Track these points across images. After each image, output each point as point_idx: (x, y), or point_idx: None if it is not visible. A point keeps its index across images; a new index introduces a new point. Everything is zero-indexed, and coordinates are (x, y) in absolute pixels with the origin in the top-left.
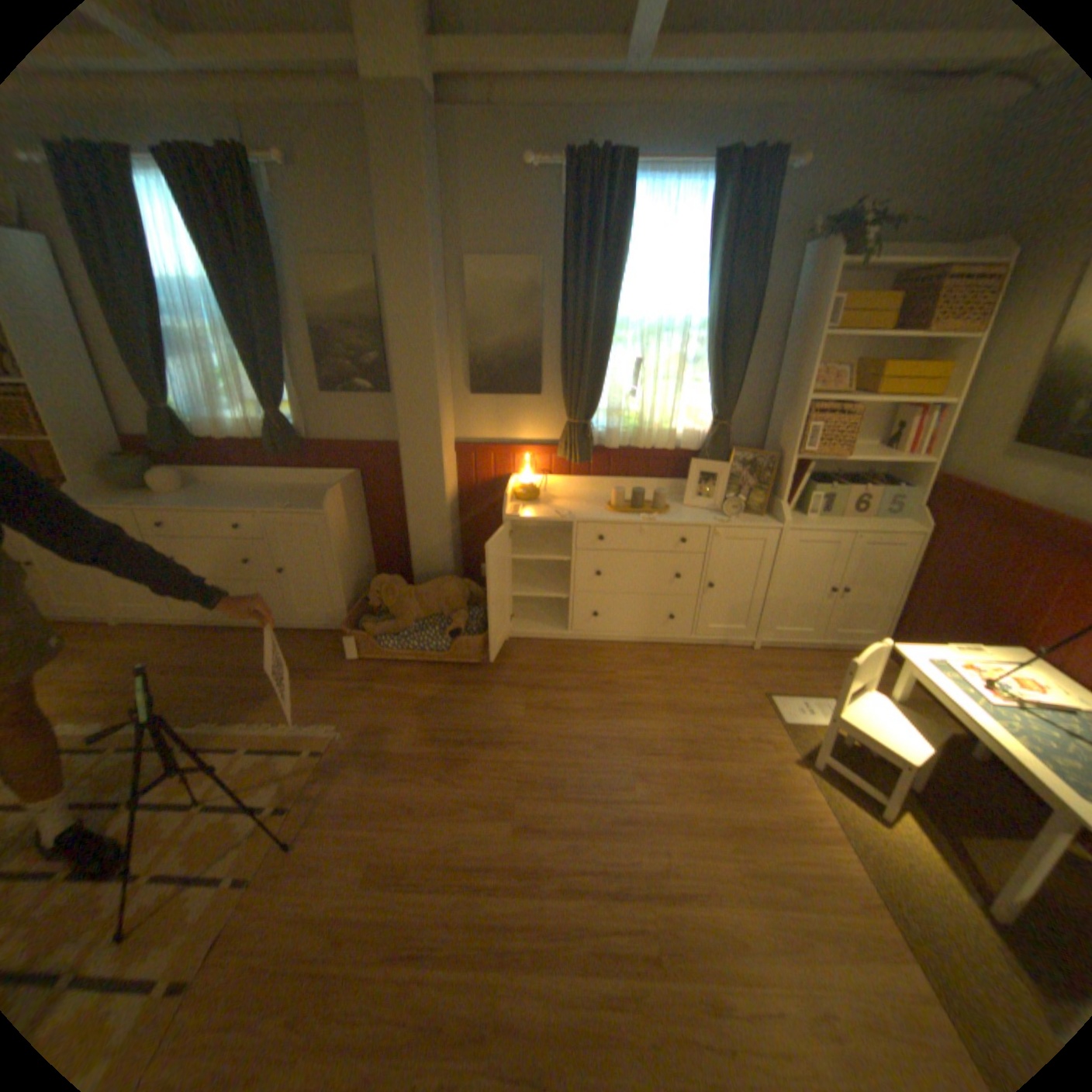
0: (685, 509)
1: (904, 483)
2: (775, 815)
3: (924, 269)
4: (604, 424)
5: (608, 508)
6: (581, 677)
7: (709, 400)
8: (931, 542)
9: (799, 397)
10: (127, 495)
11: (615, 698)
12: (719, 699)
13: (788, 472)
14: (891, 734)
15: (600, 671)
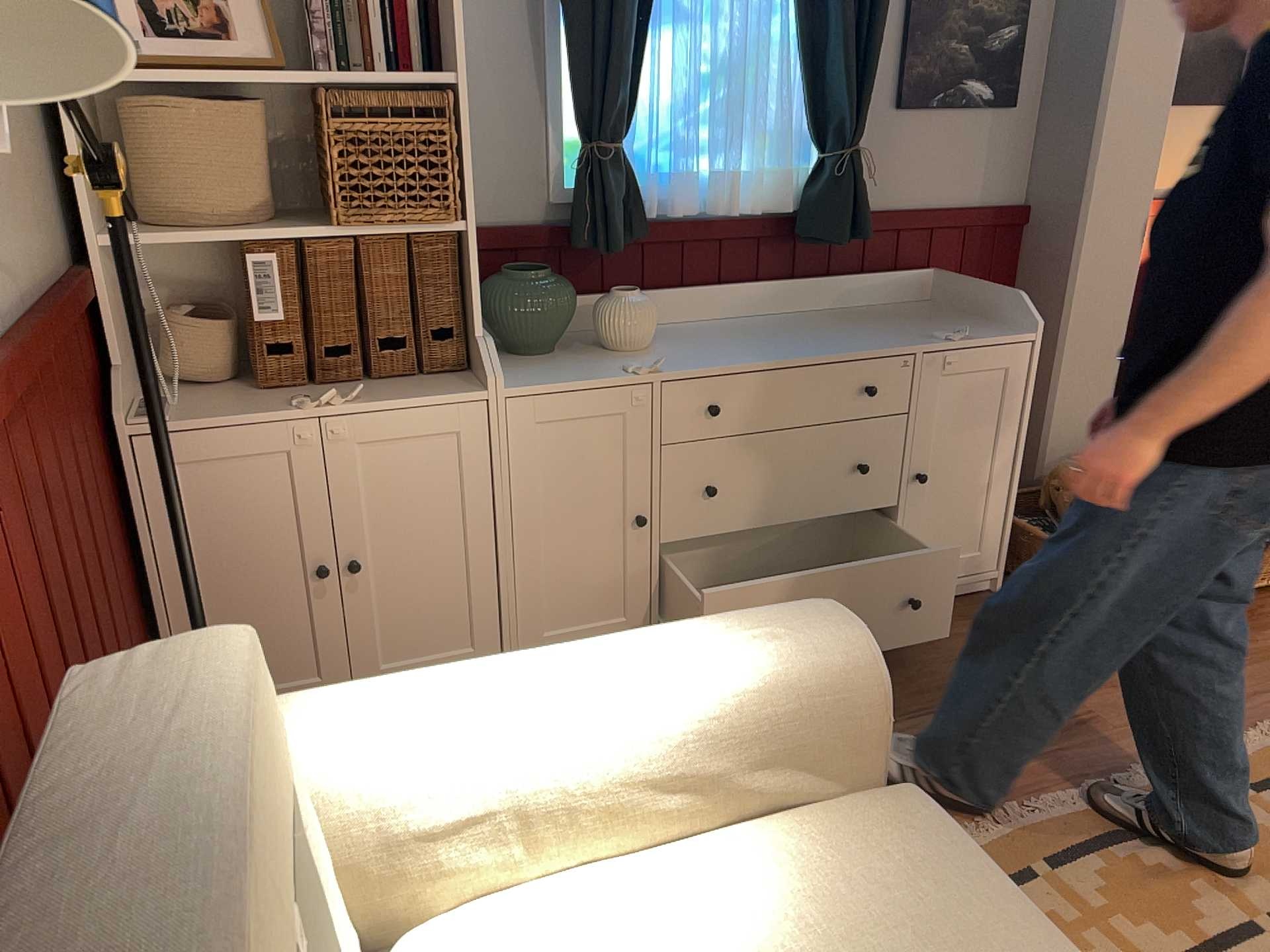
0: None
1: None
2: None
3: None
4: None
5: None
6: None
7: None
8: None
9: None
10: (557, 359)
11: None
12: None
13: None
14: None
15: None
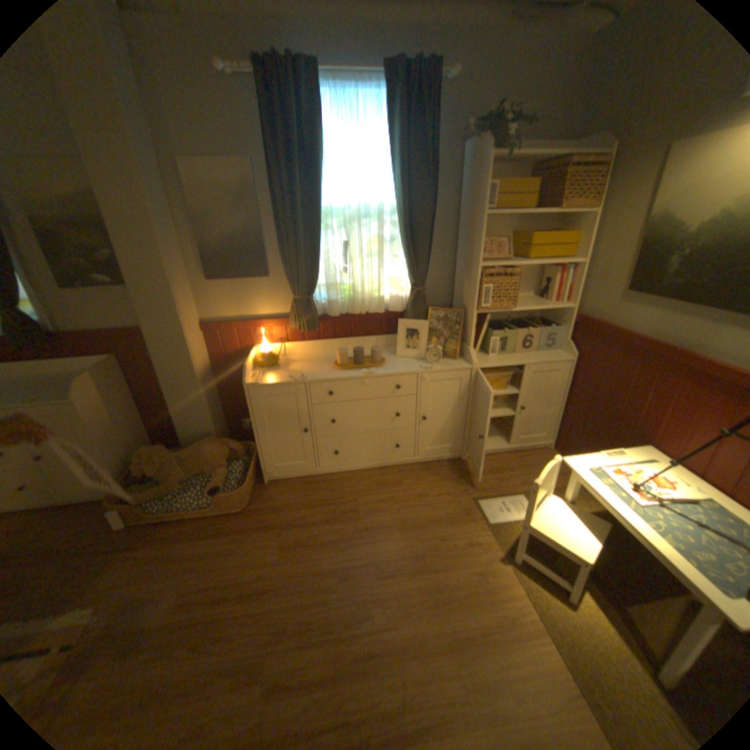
0: (398, 360)
1: (553, 323)
2: (489, 618)
3: (553, 159)
4: (326, 296)
5: (336, 366)
6: (329, 509)
7: (407, 270)
8: (577, 366)
9: (473, 264)
10: None
11: (357, 525)
12: (439, 510)
13: (471, 324)
14: (569, 535)
15: (344, 500)
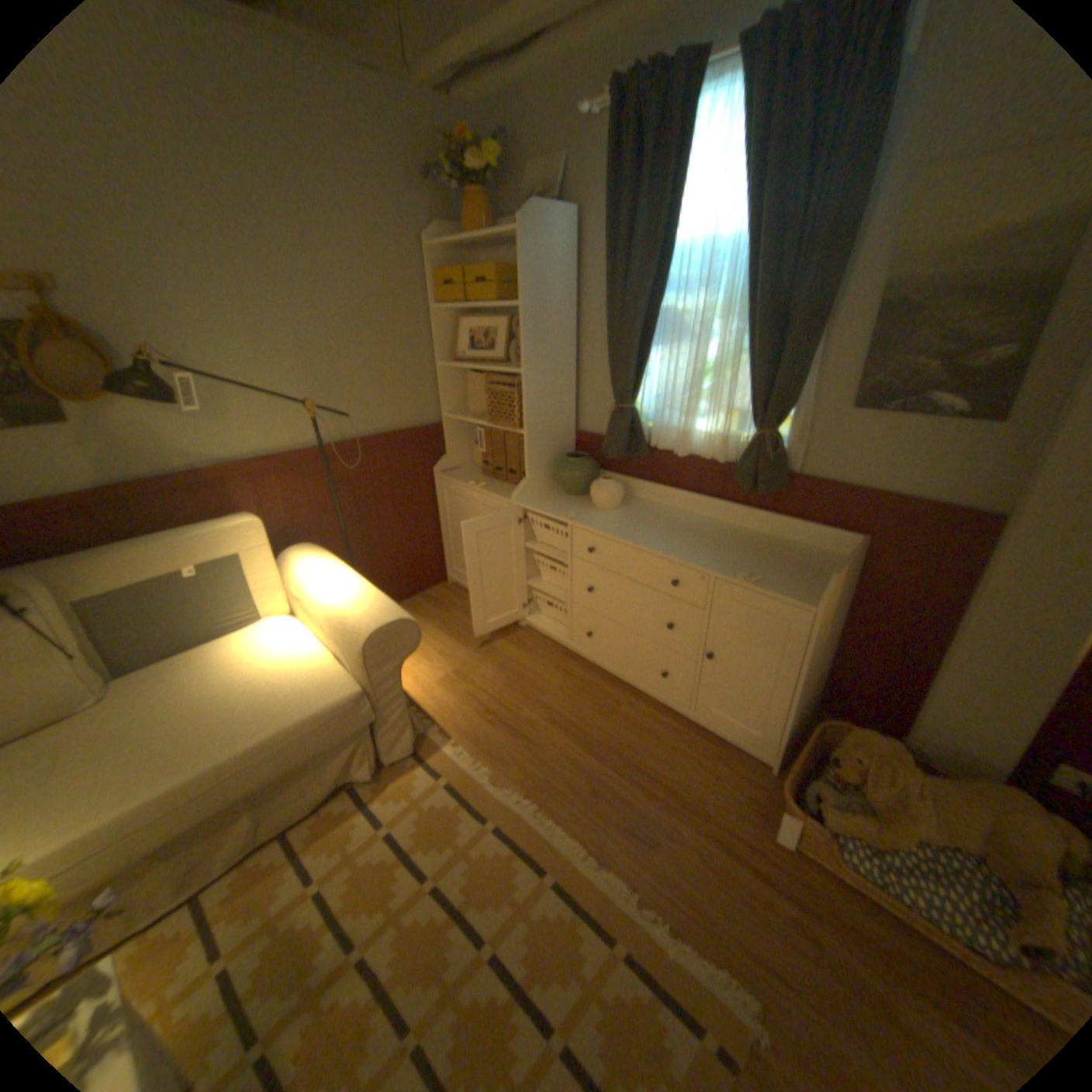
0: None
1: None
2: None
3: None
4: None
5: None
6: None
7: None
8: None
9: None
10: (569, 500)
11: None
12: None
13: None
14: None
15: None
